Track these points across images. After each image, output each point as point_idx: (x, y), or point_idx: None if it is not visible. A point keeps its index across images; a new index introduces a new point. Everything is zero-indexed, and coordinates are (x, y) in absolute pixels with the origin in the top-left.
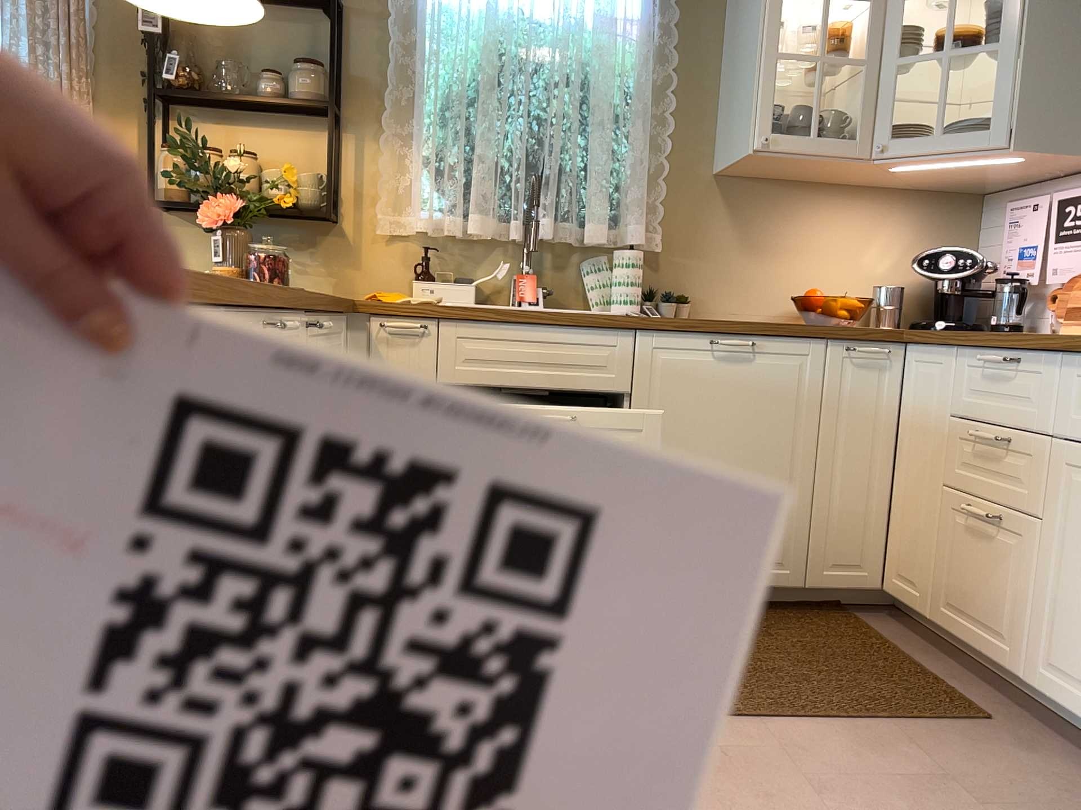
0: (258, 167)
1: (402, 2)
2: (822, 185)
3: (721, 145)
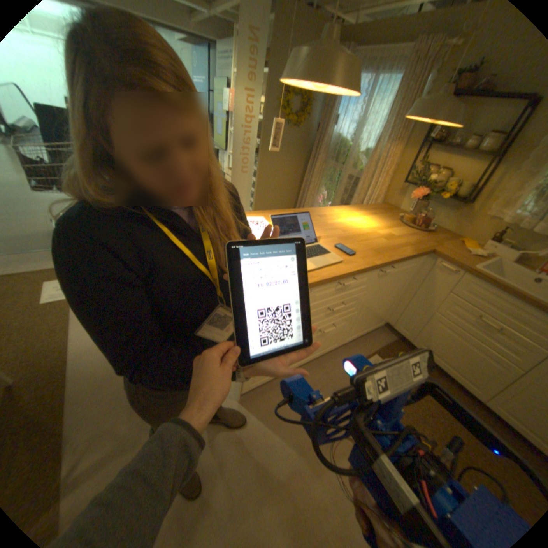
0: (452, 172)
1: None
2: None
3: None
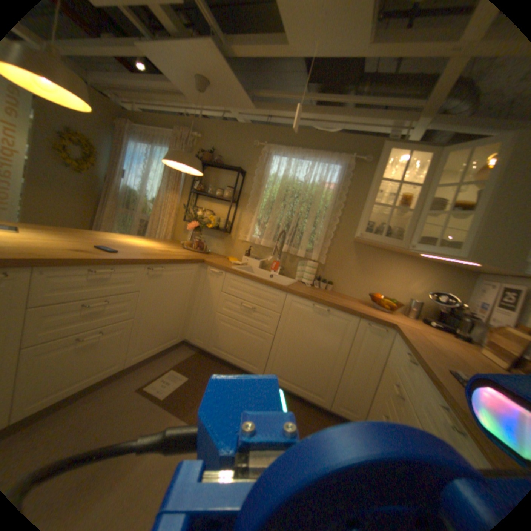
0: (213, 214)
1: (260, 172)
2: (398, 254)
3: (356, 232)
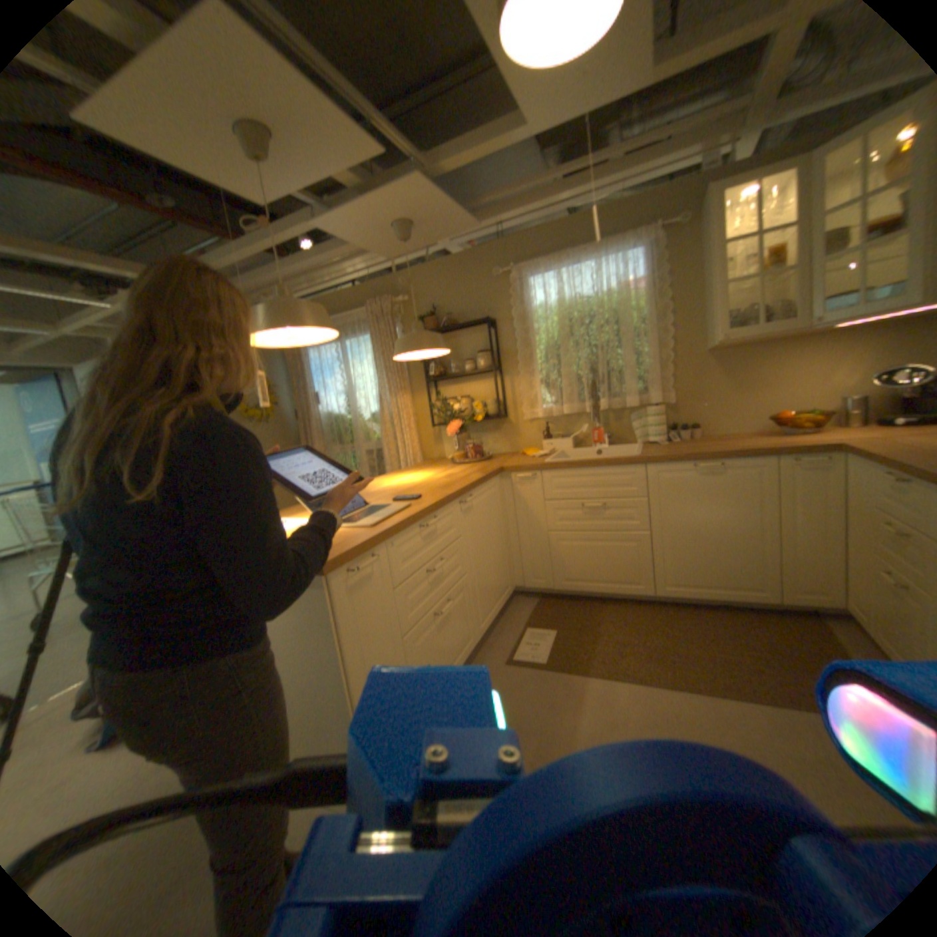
0: (471, 399)
1: (519, 309)
2: (791, 339)
3: (709, 333)
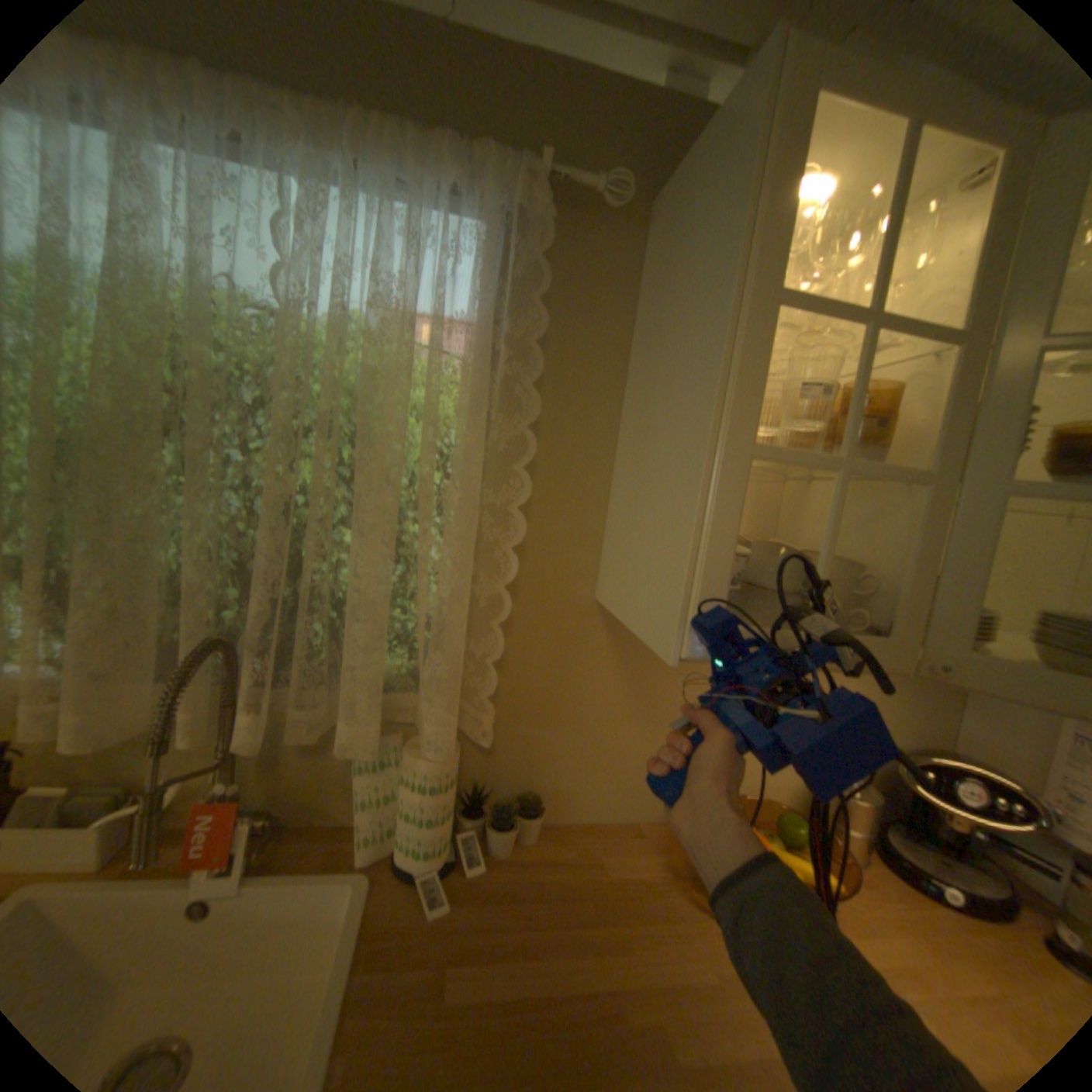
0: None
1: None
2: None
3: (612, 560)
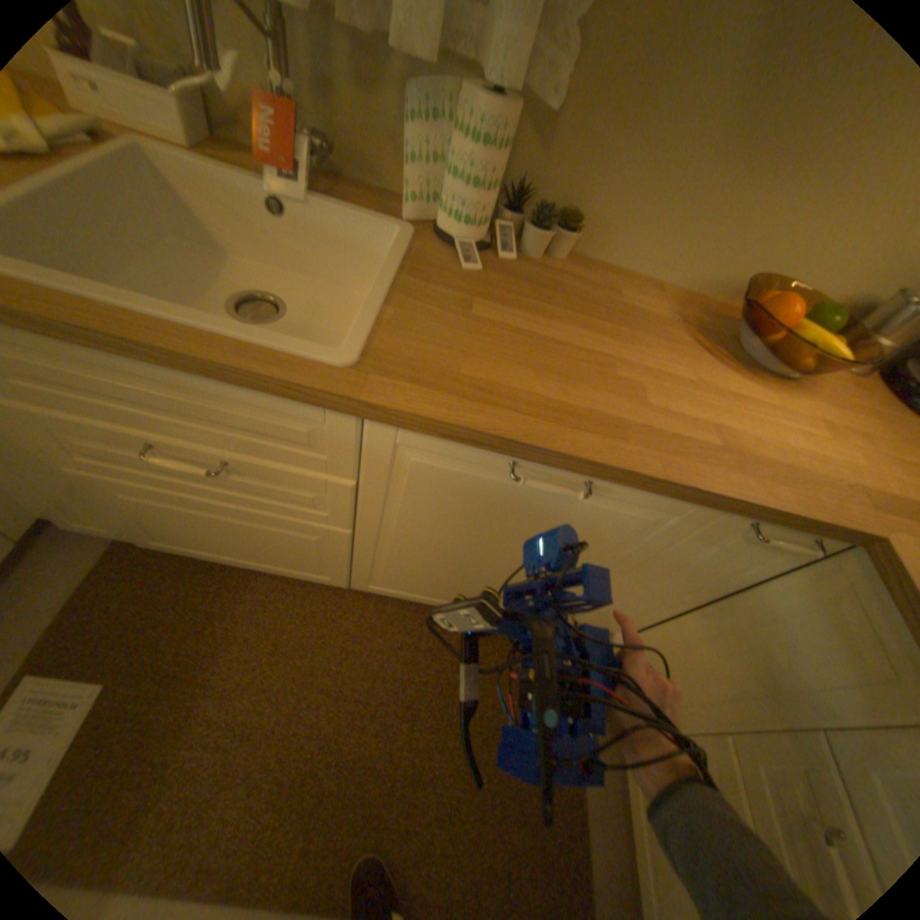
0: None
1: None
2: None
3: None
